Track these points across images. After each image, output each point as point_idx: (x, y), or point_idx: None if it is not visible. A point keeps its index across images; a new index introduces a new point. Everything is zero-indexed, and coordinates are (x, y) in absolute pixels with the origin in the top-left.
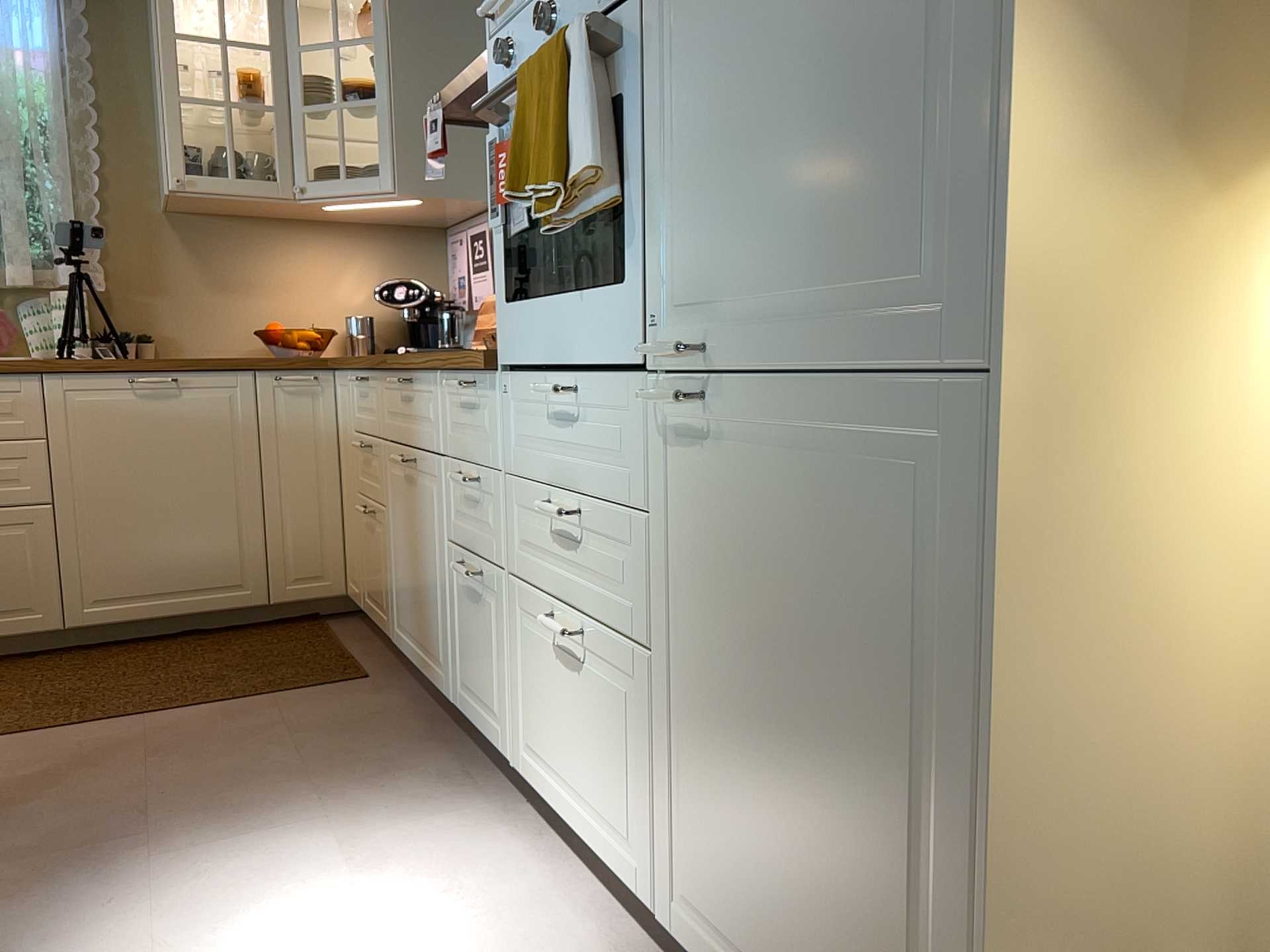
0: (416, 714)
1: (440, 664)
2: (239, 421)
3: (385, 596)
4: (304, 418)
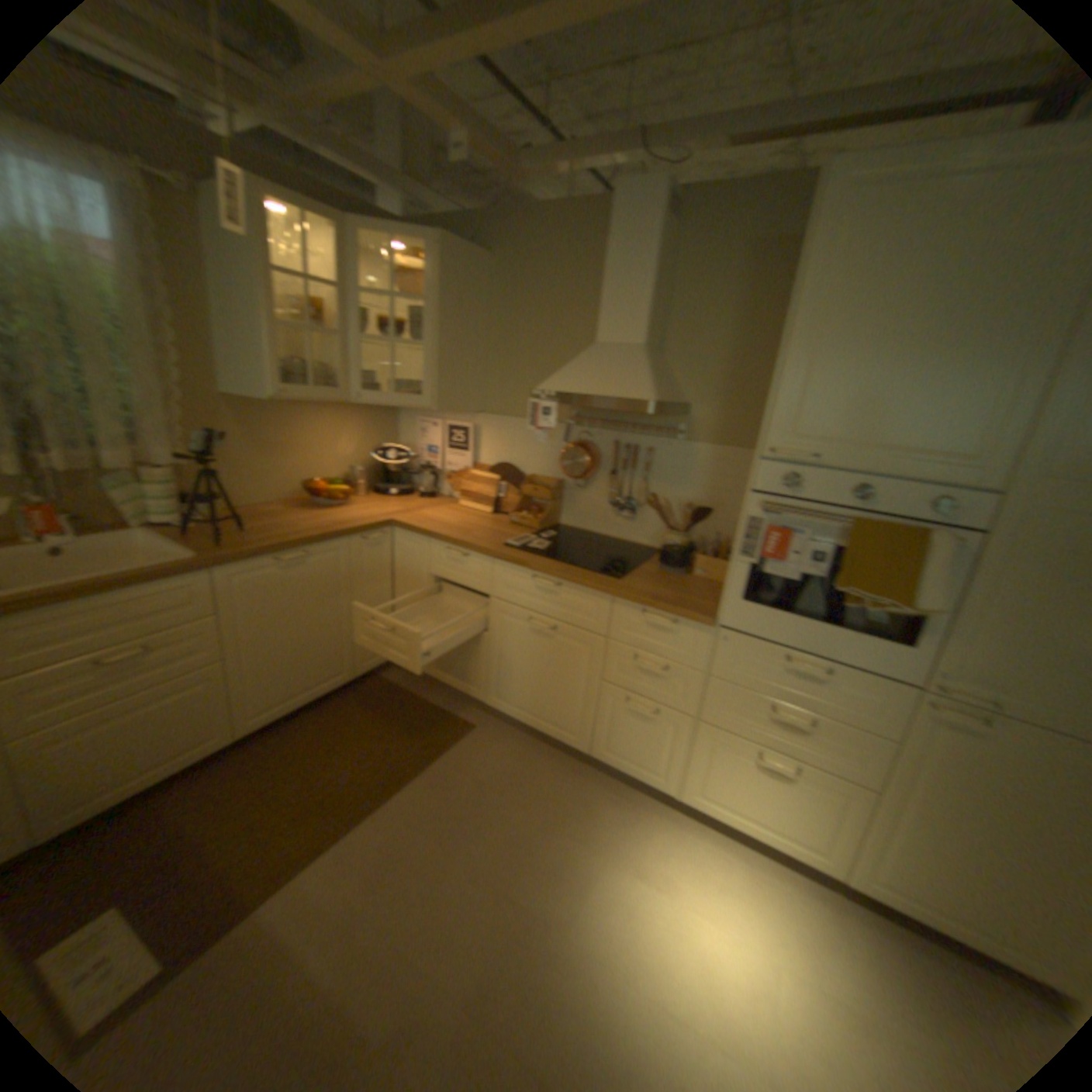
0: (536, 752)
1: (570, 732)
2: (338, 572)
3: (475, 678)
4: (373, 561)
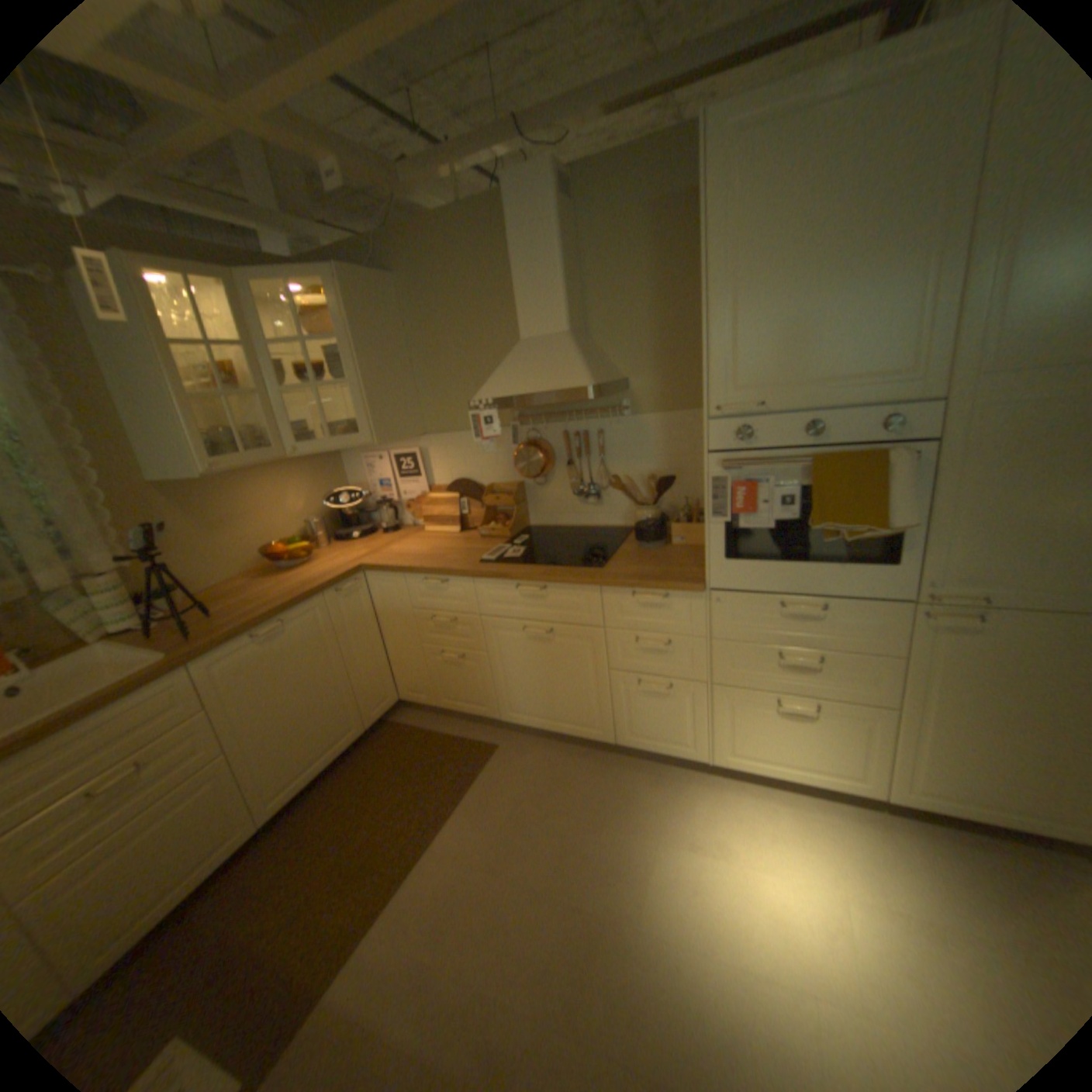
0: (565, 754)
1: (593, 727)
2: (323, 630)
3: (486, 698)
4: (356, 610)
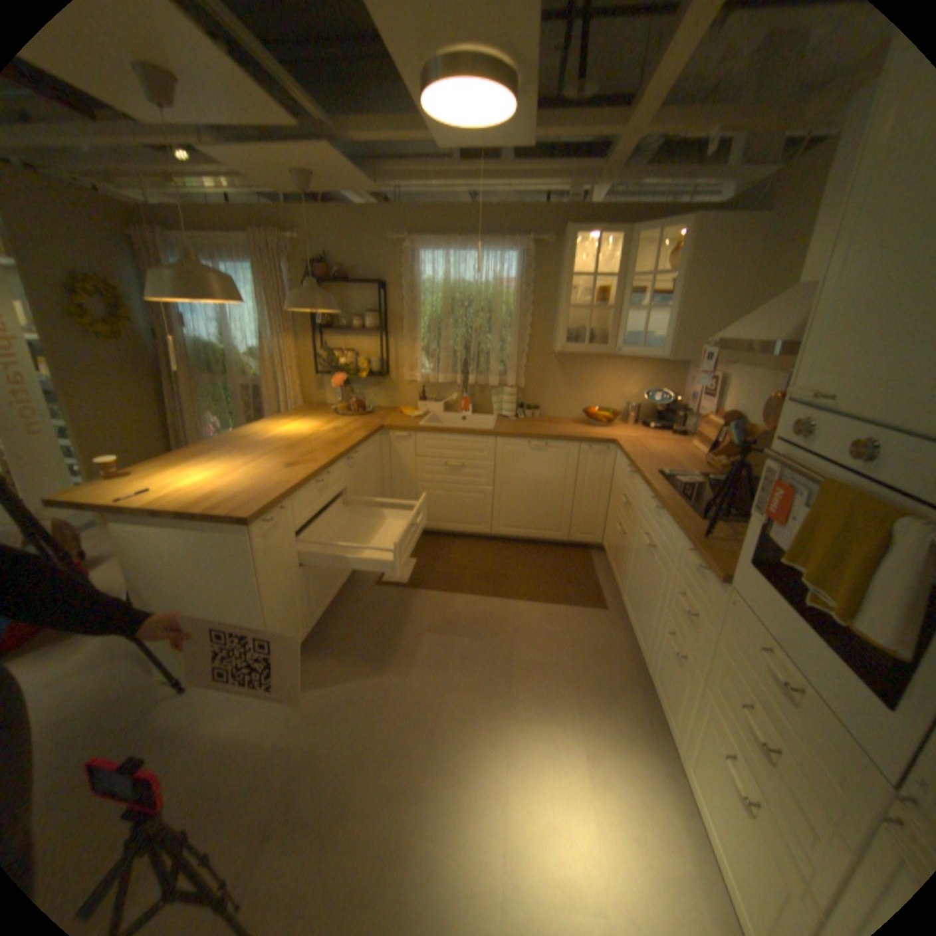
0: (628, 653)
1: (646, 649)
2: (569, 464)
3: (622, 575)
4: (598, 466)
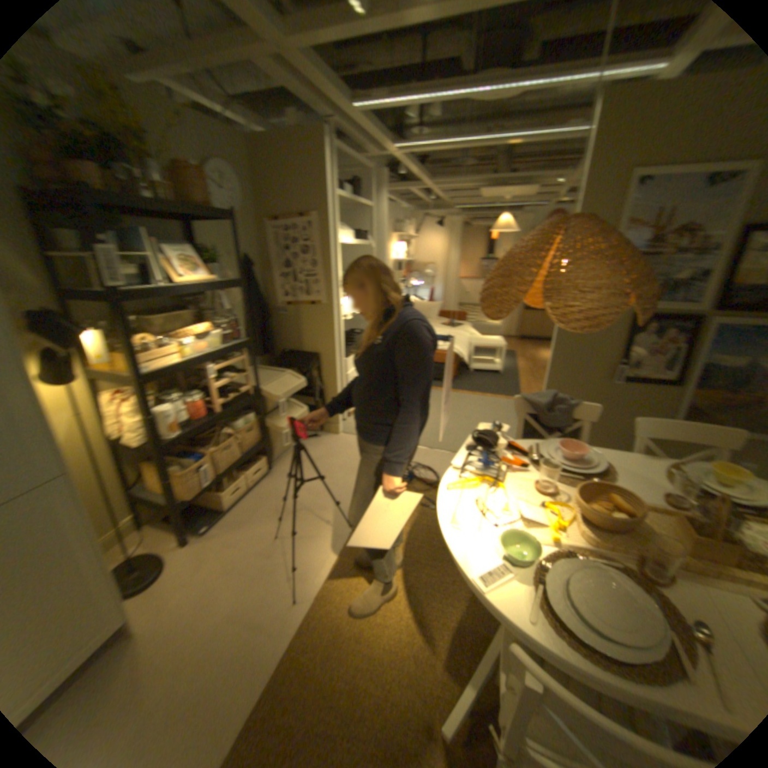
0: None
1: None
2: None
3: None
4: None
